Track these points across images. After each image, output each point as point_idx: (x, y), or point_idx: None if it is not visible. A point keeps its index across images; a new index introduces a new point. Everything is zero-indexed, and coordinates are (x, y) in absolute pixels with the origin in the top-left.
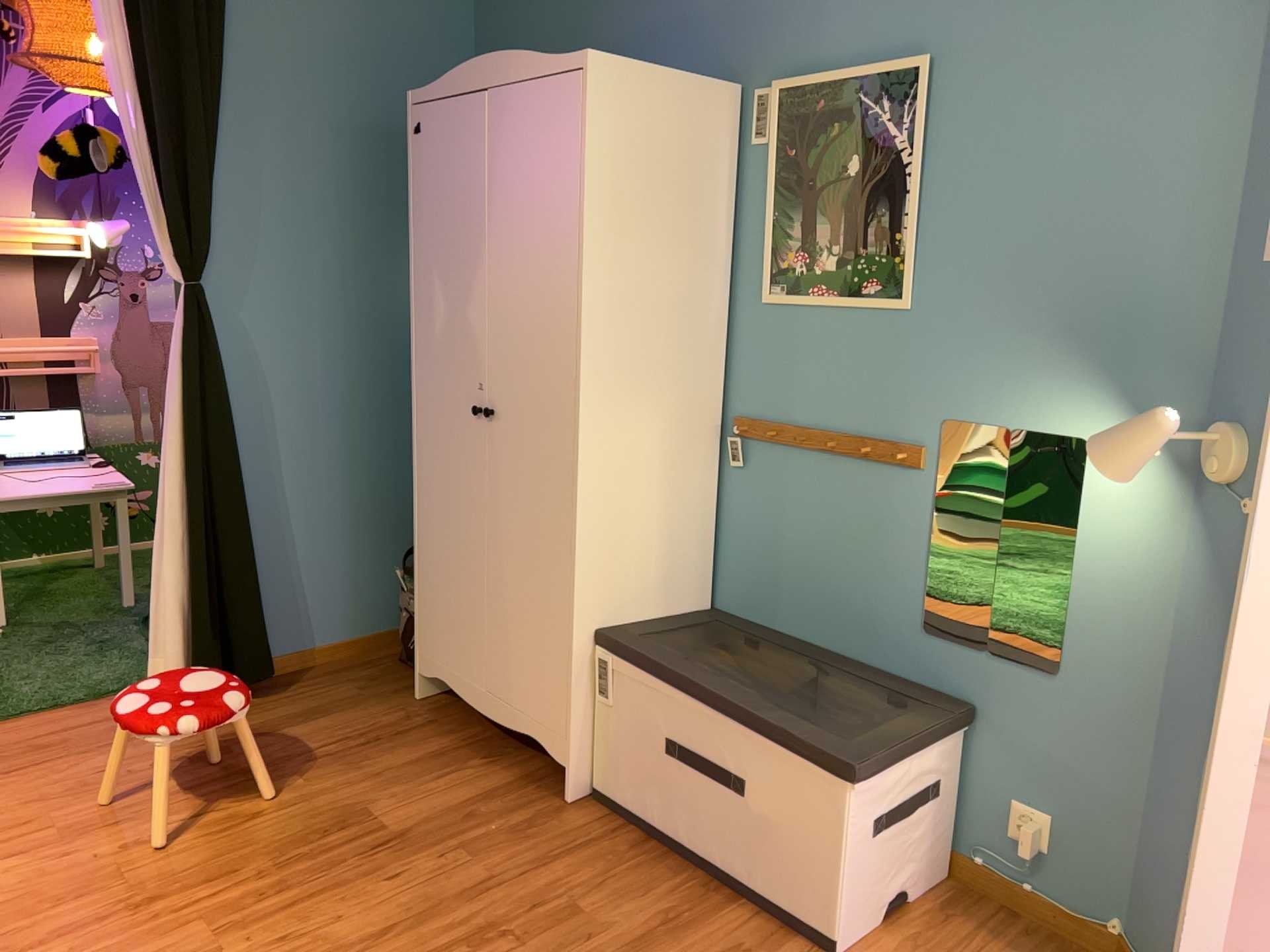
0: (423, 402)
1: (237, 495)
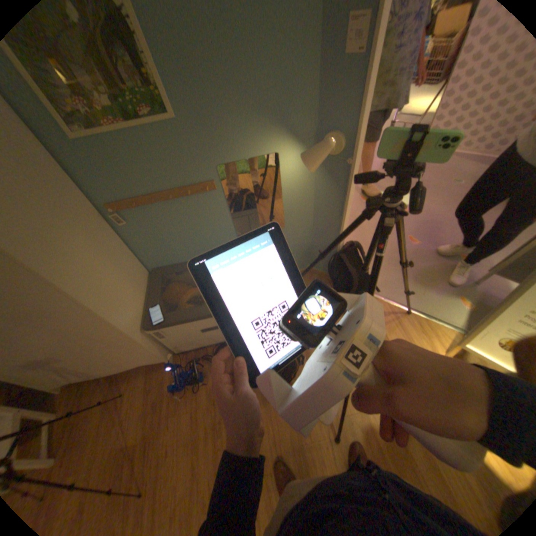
0: None
1: None
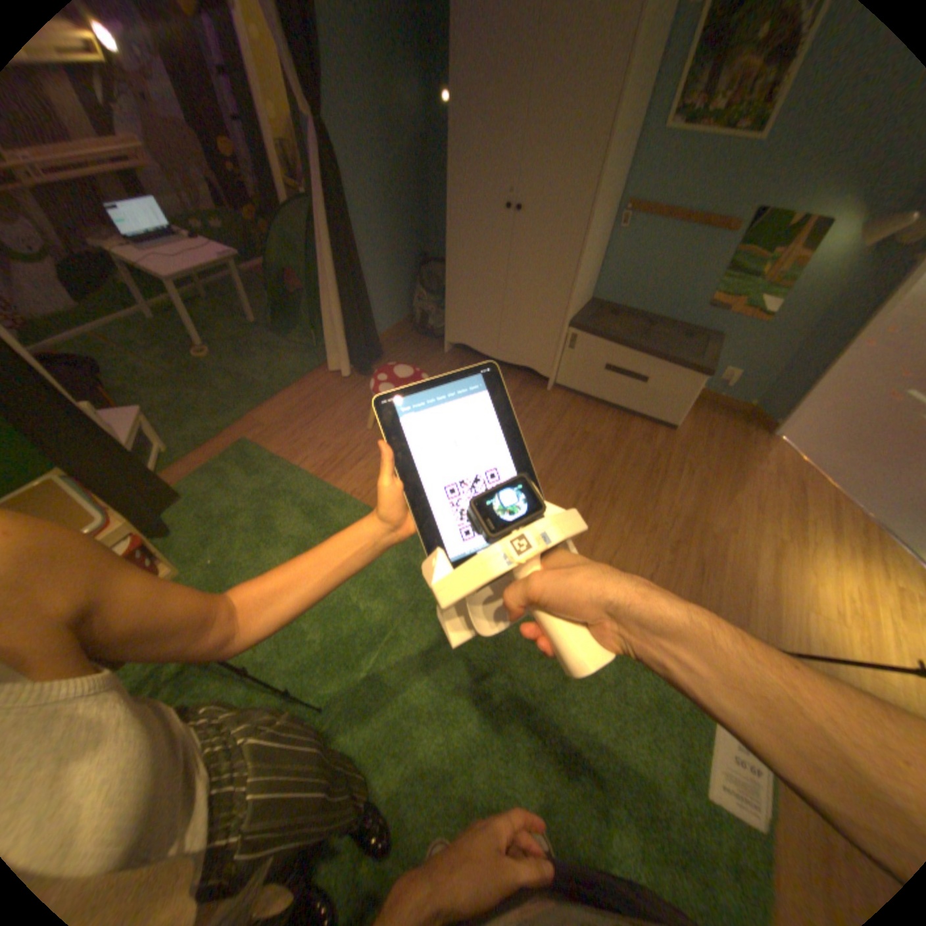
0: (459, 198)
1: (359, 265)
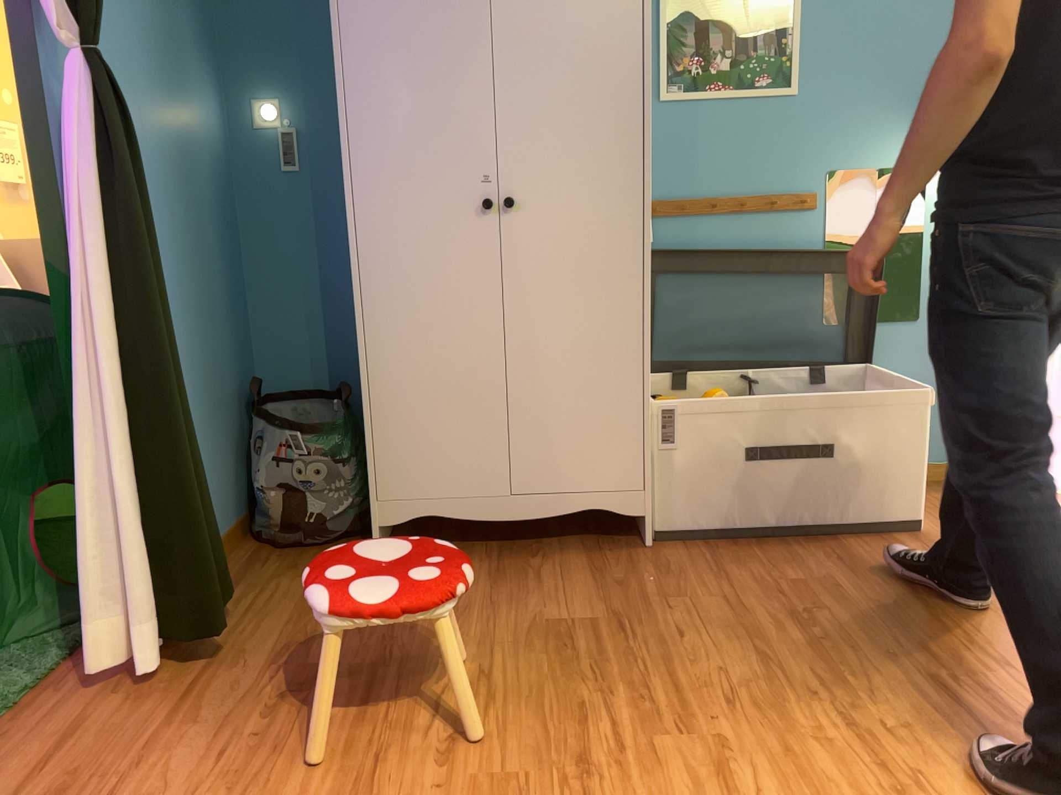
0: (373, 214)
1: (173, 357)
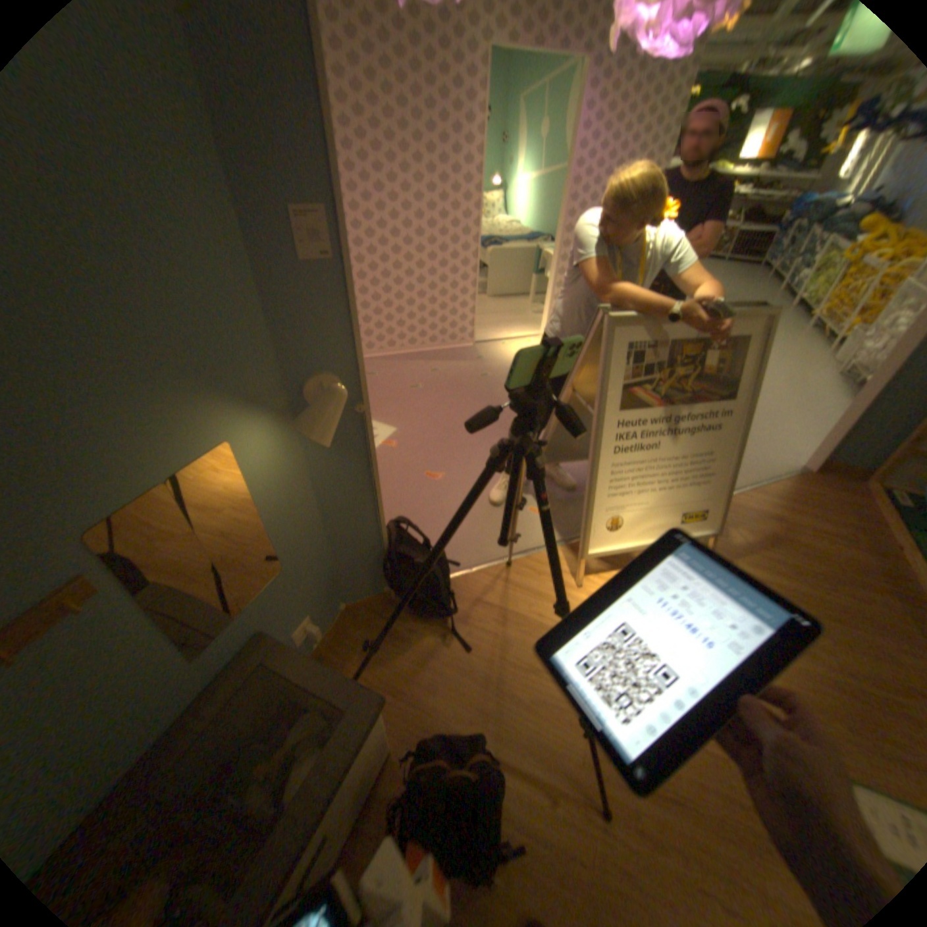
0: None
1: None
